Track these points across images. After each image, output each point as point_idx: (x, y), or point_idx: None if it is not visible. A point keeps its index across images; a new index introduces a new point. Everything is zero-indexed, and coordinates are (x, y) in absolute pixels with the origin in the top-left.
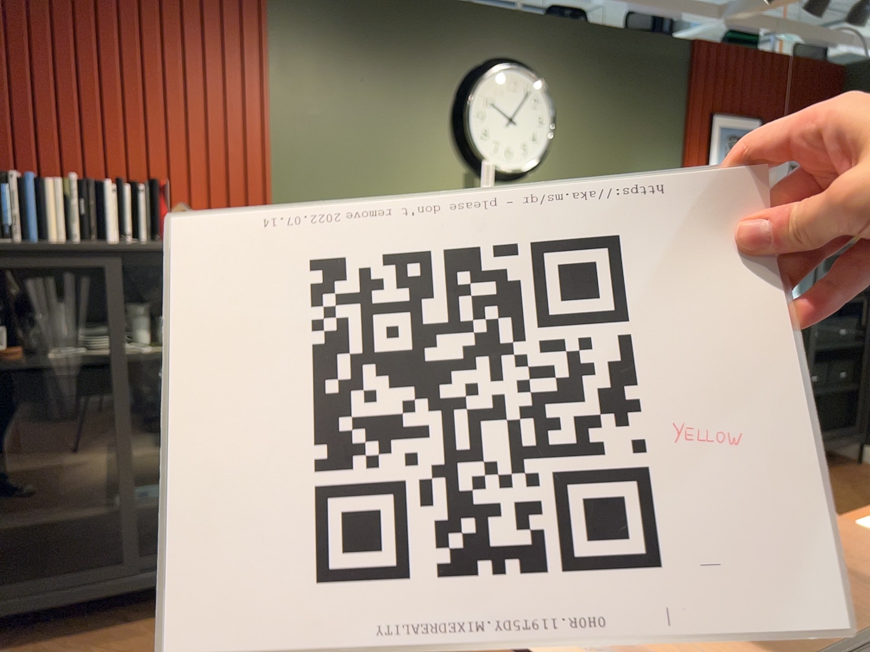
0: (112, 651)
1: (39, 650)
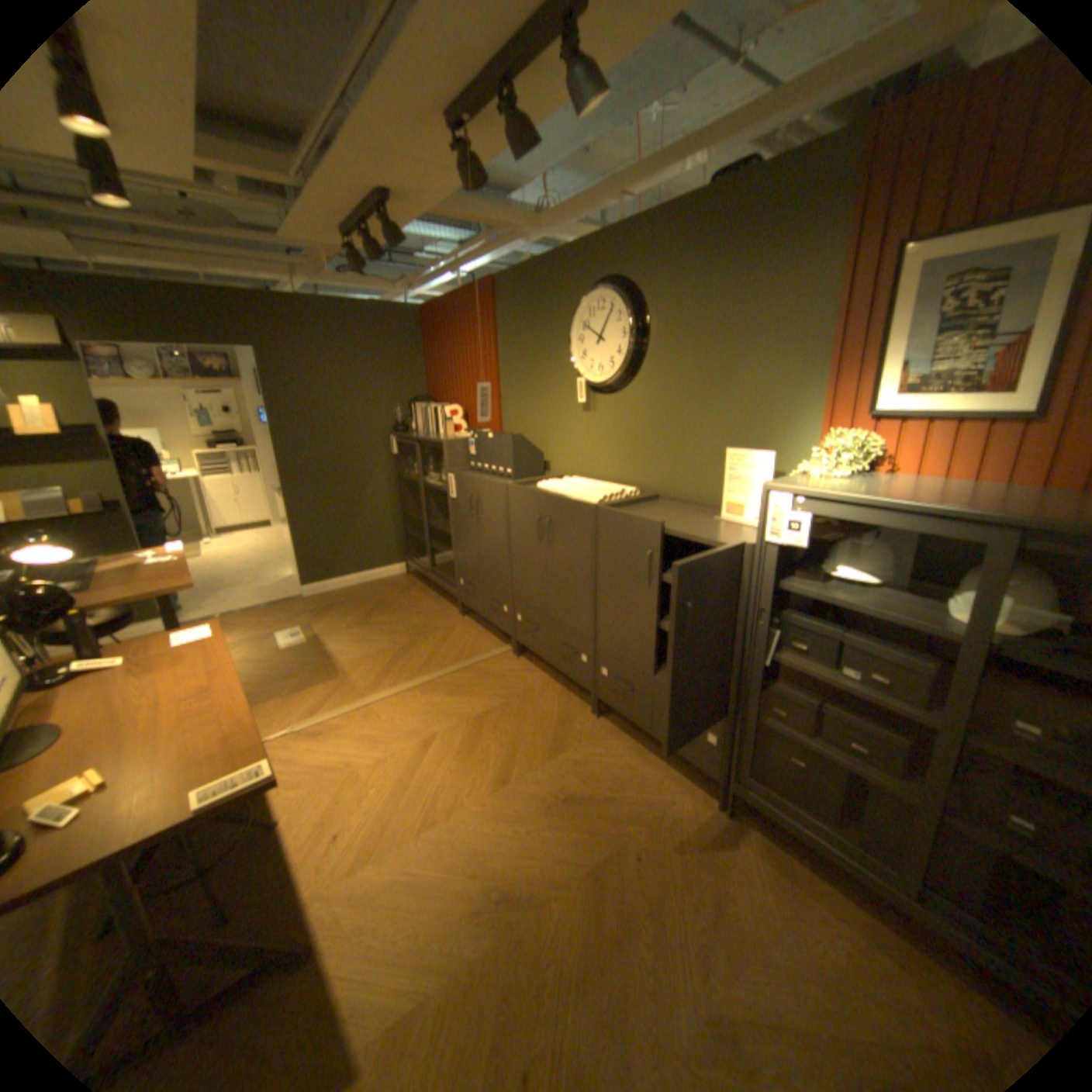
0: (417, 595)
1: (418, 584)
